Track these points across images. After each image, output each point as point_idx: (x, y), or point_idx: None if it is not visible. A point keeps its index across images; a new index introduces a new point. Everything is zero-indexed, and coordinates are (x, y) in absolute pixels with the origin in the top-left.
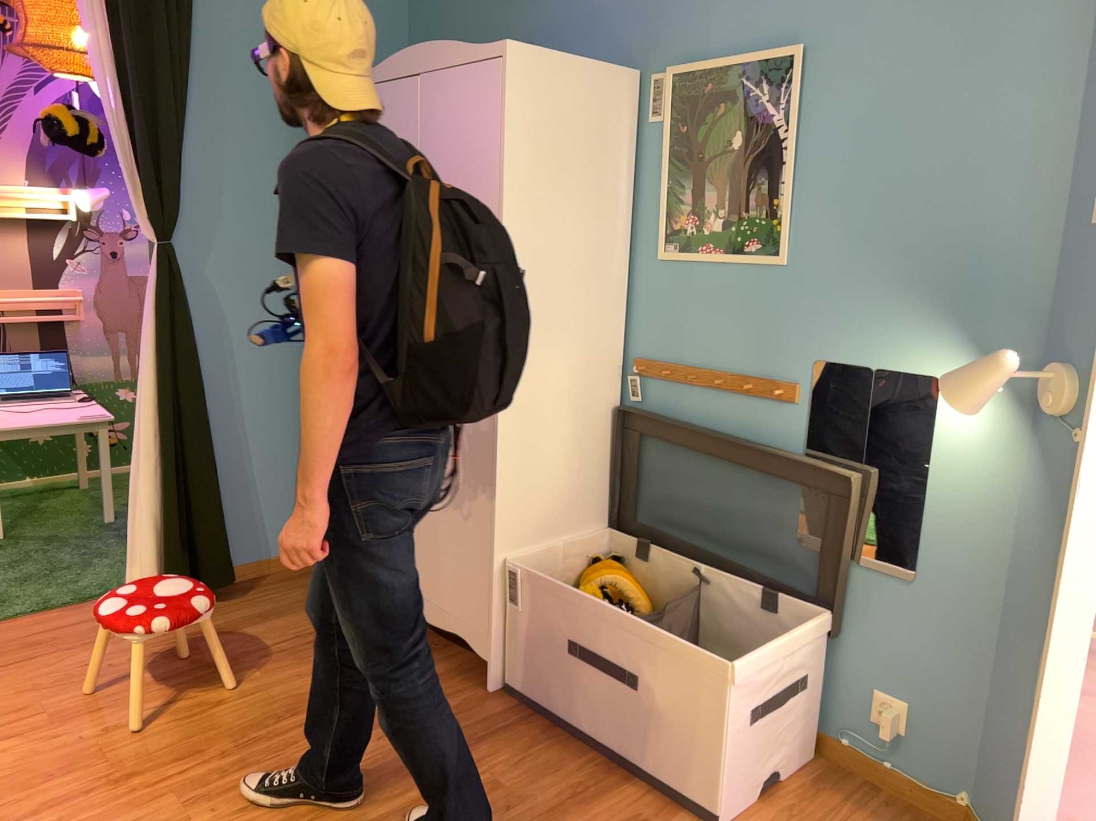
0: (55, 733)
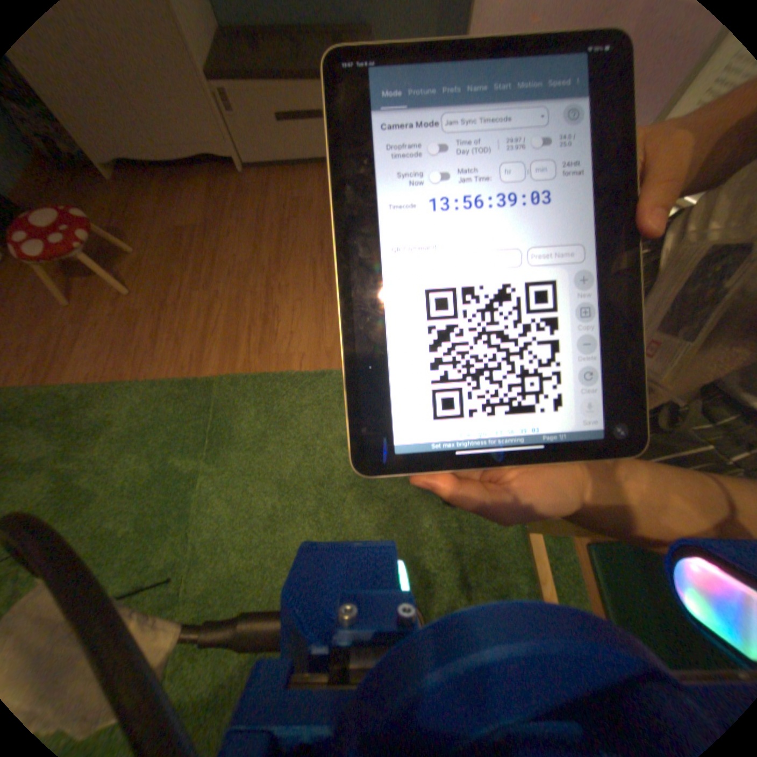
0: (90, 322)
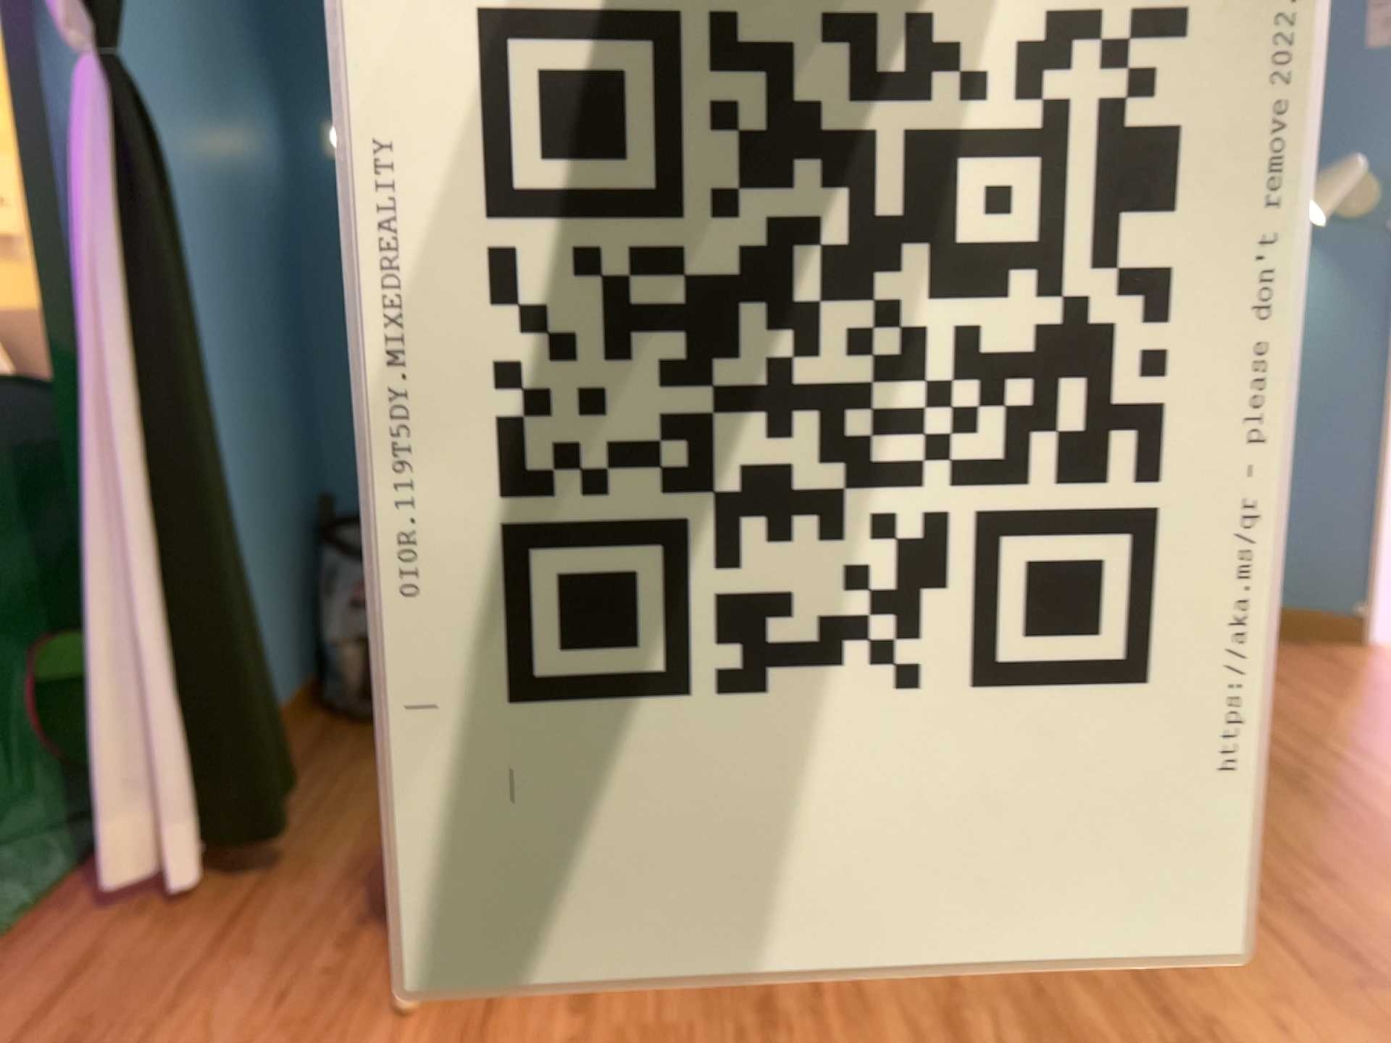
0: None
